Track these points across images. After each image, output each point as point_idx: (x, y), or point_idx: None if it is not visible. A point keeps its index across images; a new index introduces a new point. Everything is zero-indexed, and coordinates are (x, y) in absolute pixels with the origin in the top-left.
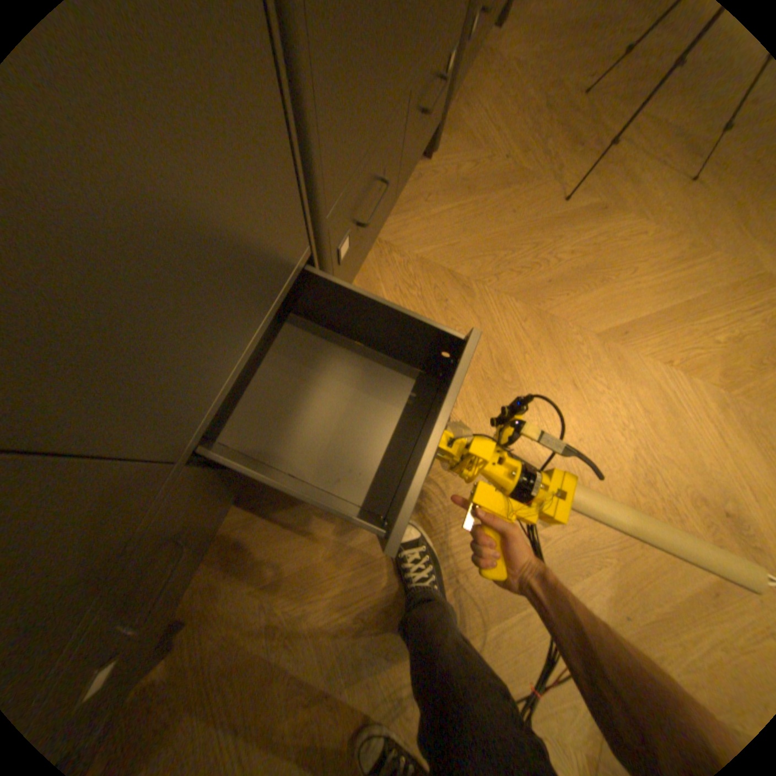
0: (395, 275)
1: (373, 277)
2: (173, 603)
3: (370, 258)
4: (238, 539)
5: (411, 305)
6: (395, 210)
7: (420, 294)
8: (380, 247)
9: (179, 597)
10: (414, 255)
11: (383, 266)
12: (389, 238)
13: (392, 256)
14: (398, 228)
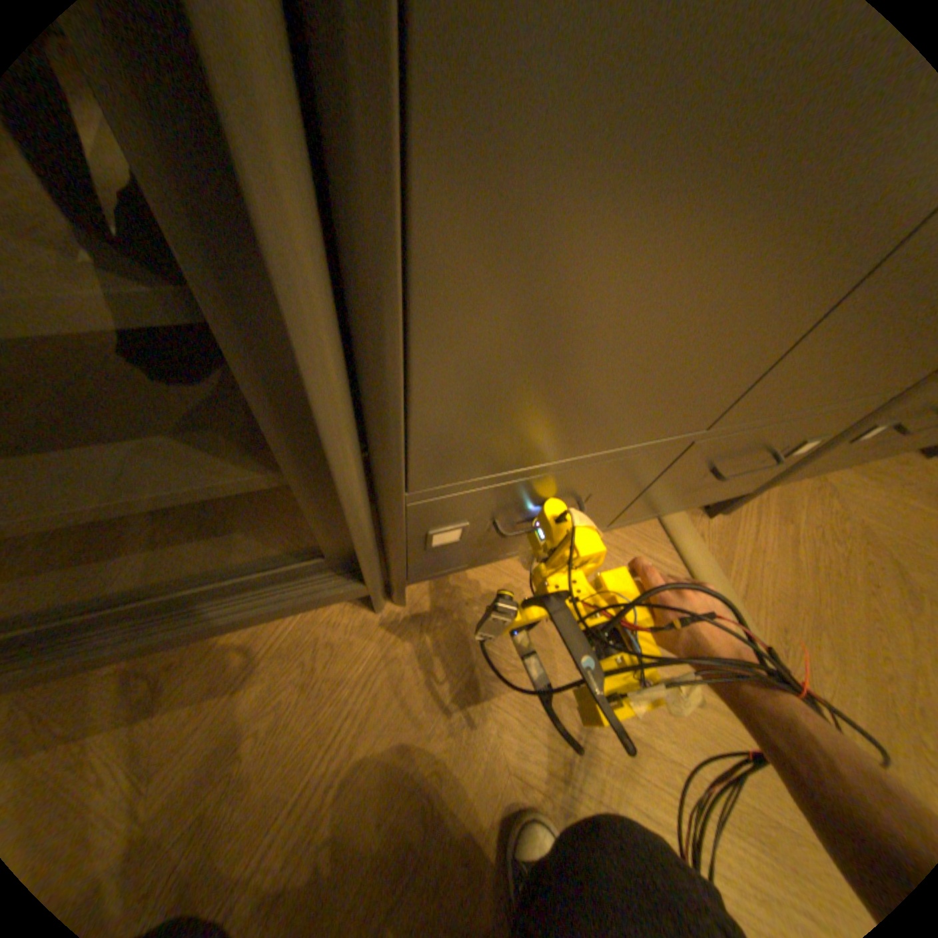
0: (827, 519)
1: (800, 502)
2: (469, 565)
3: (807, 485)
4: (506, 588)
5: (831, 558)
6: (860, 470)
7: (849, 557)
8: (823, 485)
9: (467, 568)
10: (860, 519)
11: (816, 502)
12: (839, 485)
13: (833, 502)
14: (855, 485)
